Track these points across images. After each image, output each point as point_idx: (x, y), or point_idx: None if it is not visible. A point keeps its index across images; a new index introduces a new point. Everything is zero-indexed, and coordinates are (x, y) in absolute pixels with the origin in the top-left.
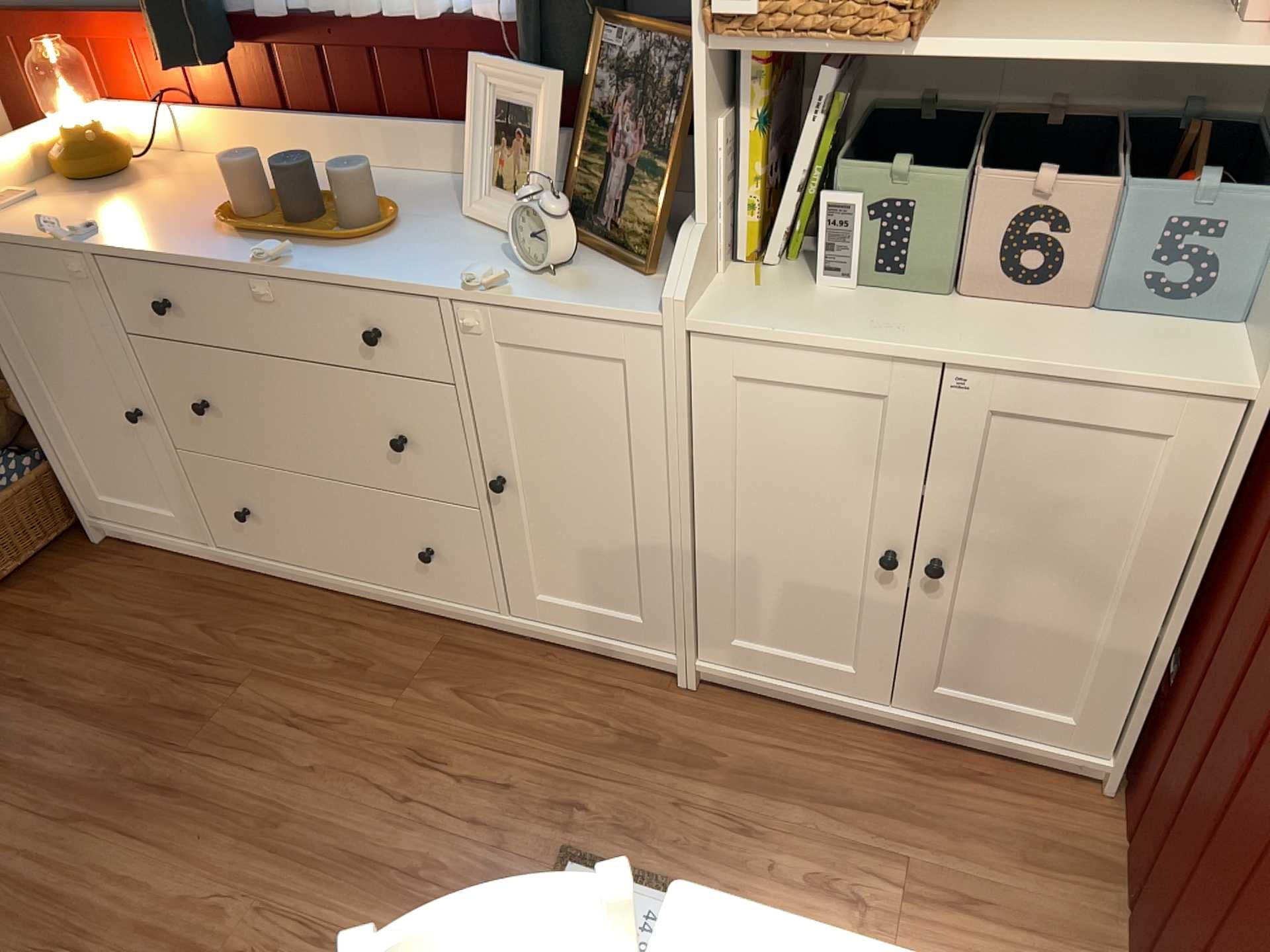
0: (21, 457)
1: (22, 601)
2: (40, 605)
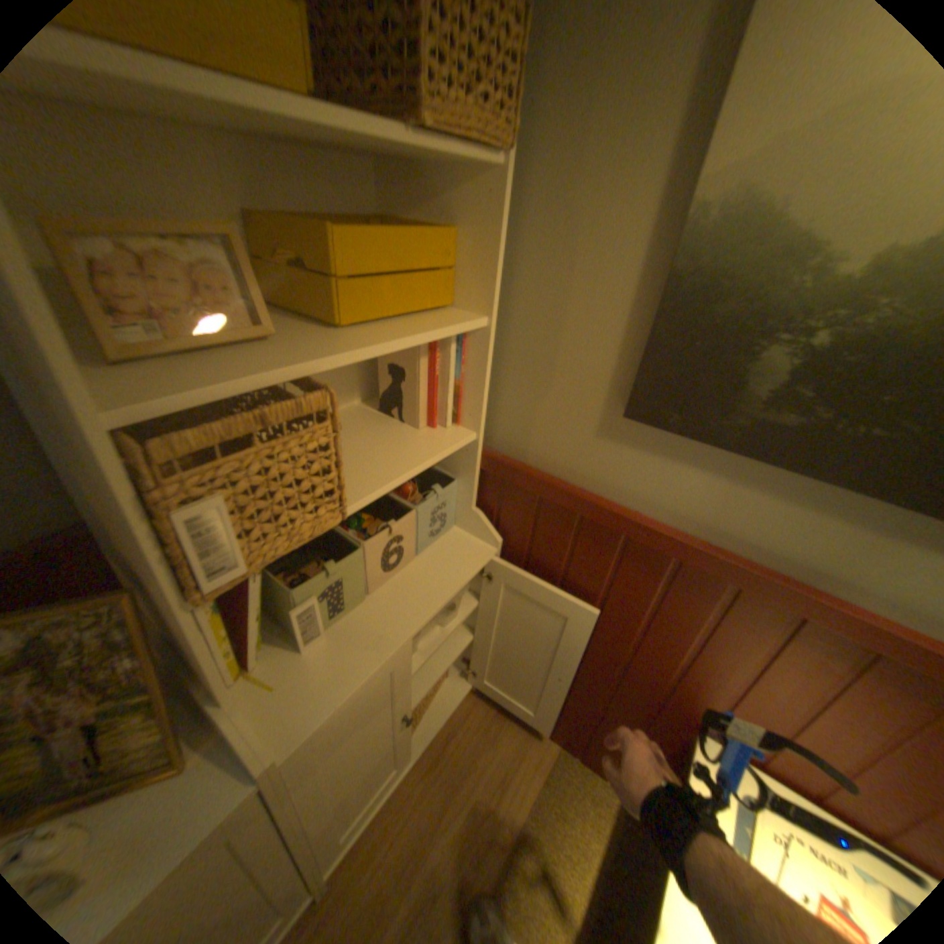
0: None
1: None
2: None
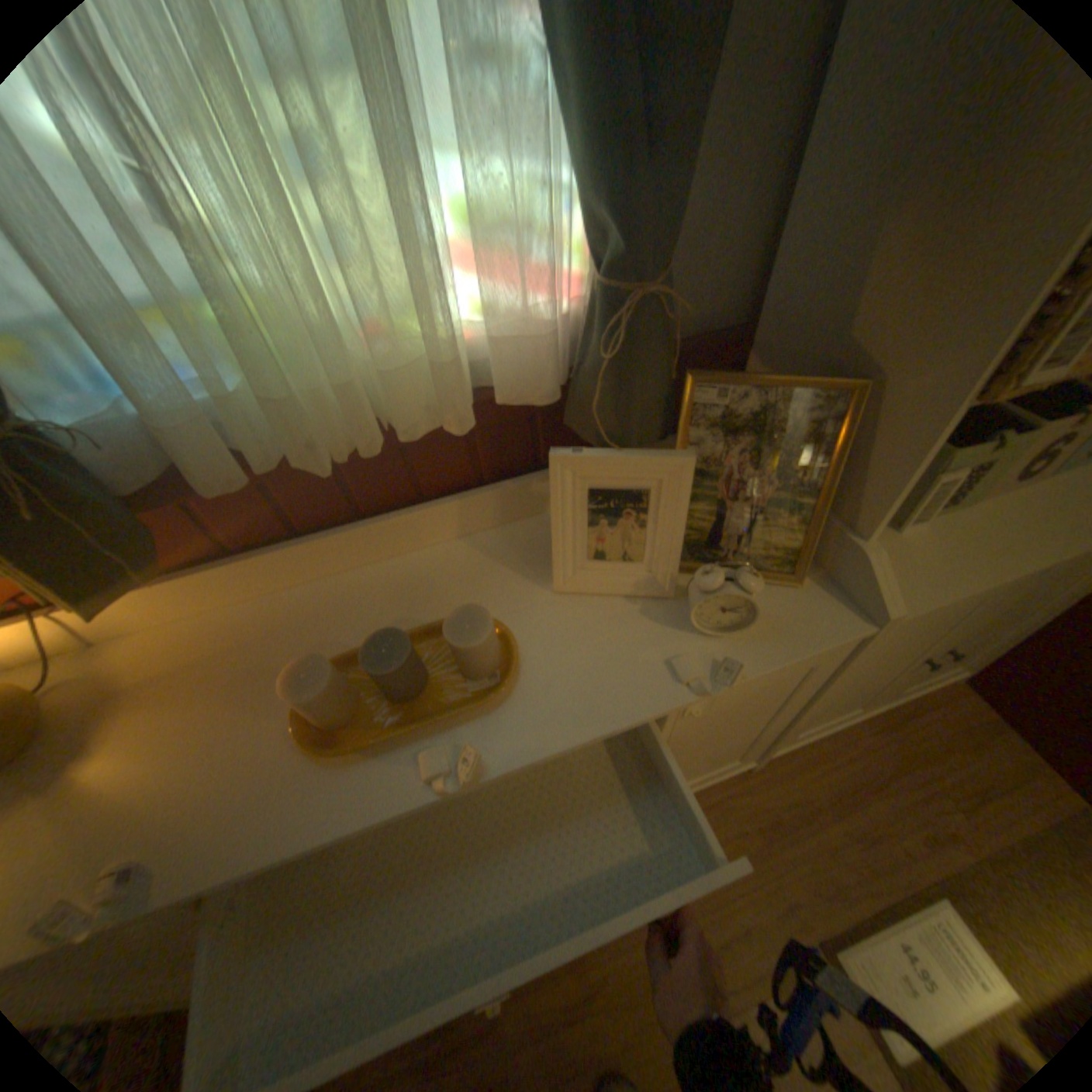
0: None
1: None
2: None
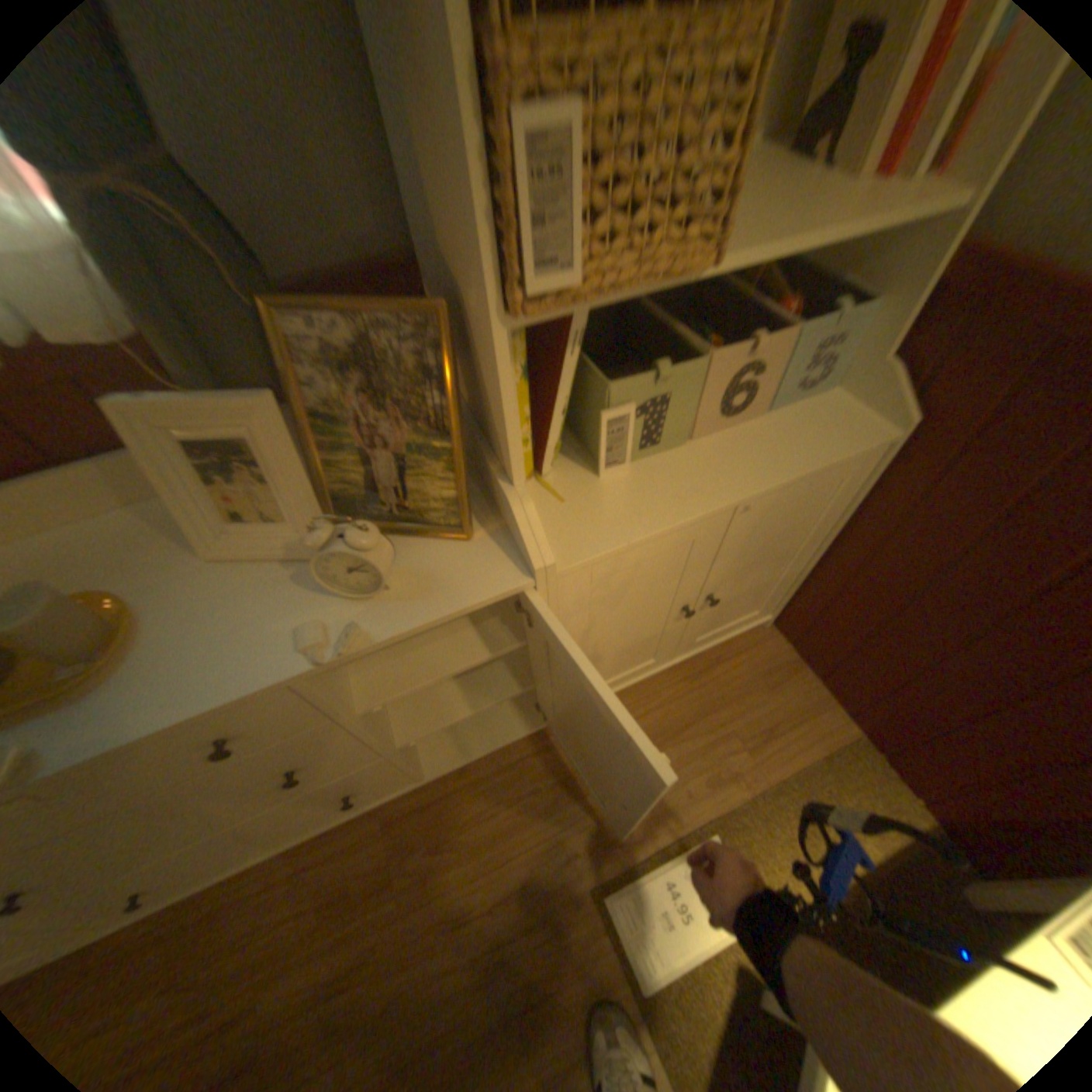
0: None
1: None
2: None
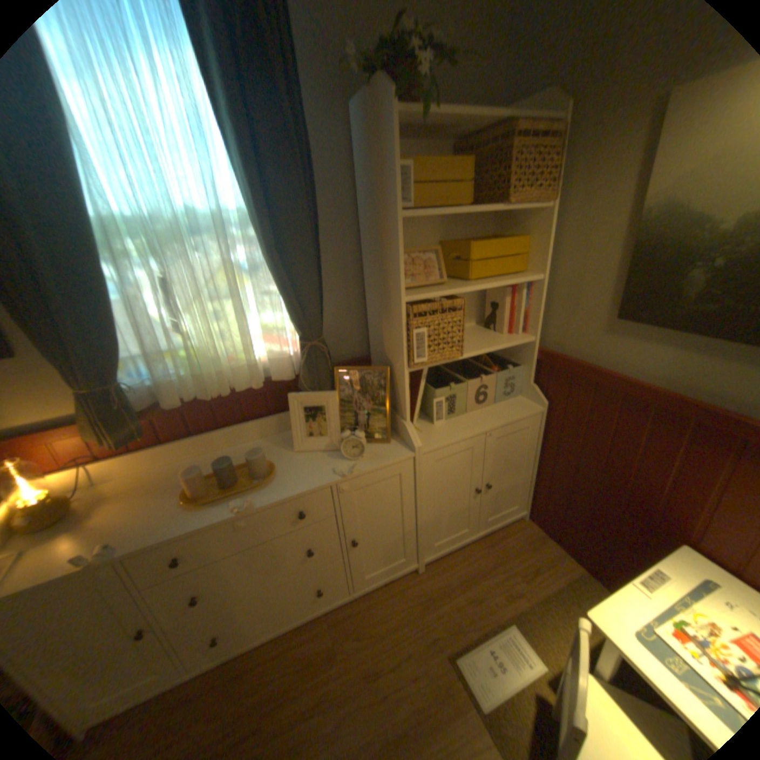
0: None
1: None
2: None
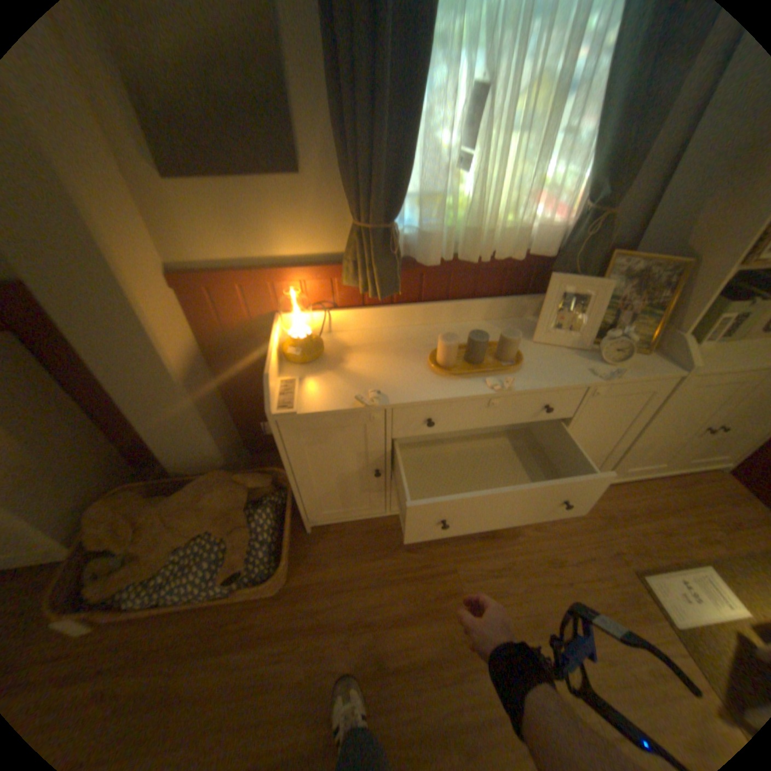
0: (256, 513)
1: (299, 586)
2: (312, 584)
